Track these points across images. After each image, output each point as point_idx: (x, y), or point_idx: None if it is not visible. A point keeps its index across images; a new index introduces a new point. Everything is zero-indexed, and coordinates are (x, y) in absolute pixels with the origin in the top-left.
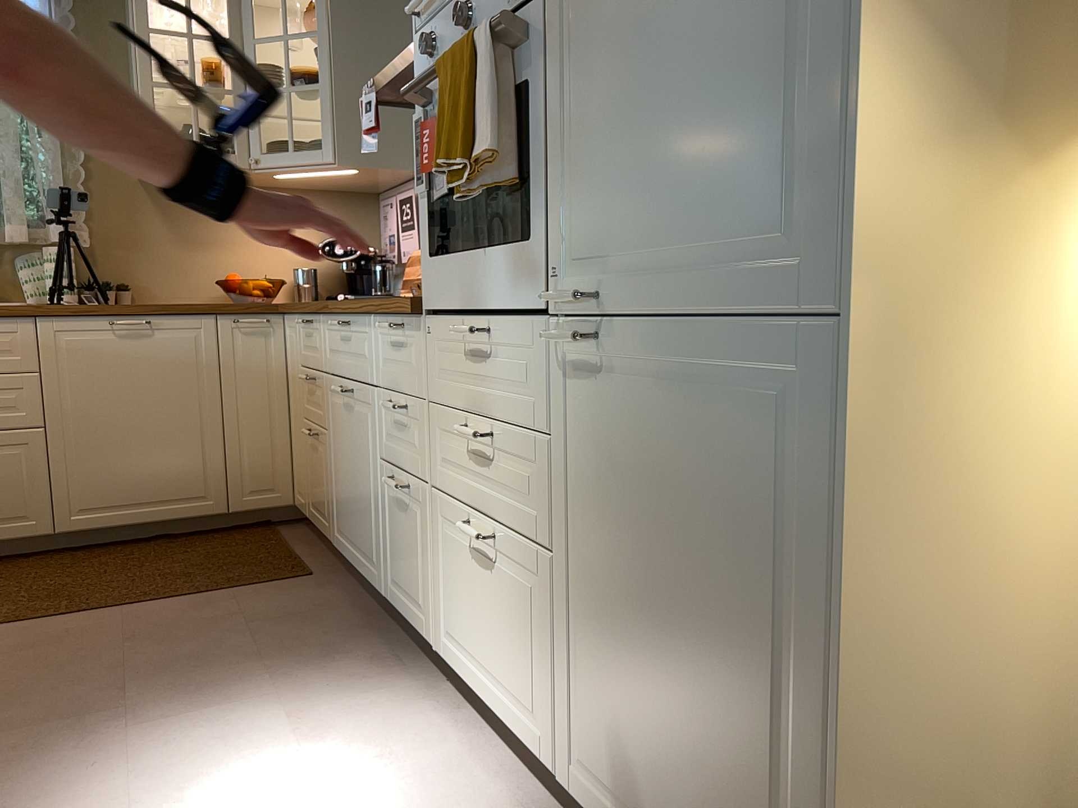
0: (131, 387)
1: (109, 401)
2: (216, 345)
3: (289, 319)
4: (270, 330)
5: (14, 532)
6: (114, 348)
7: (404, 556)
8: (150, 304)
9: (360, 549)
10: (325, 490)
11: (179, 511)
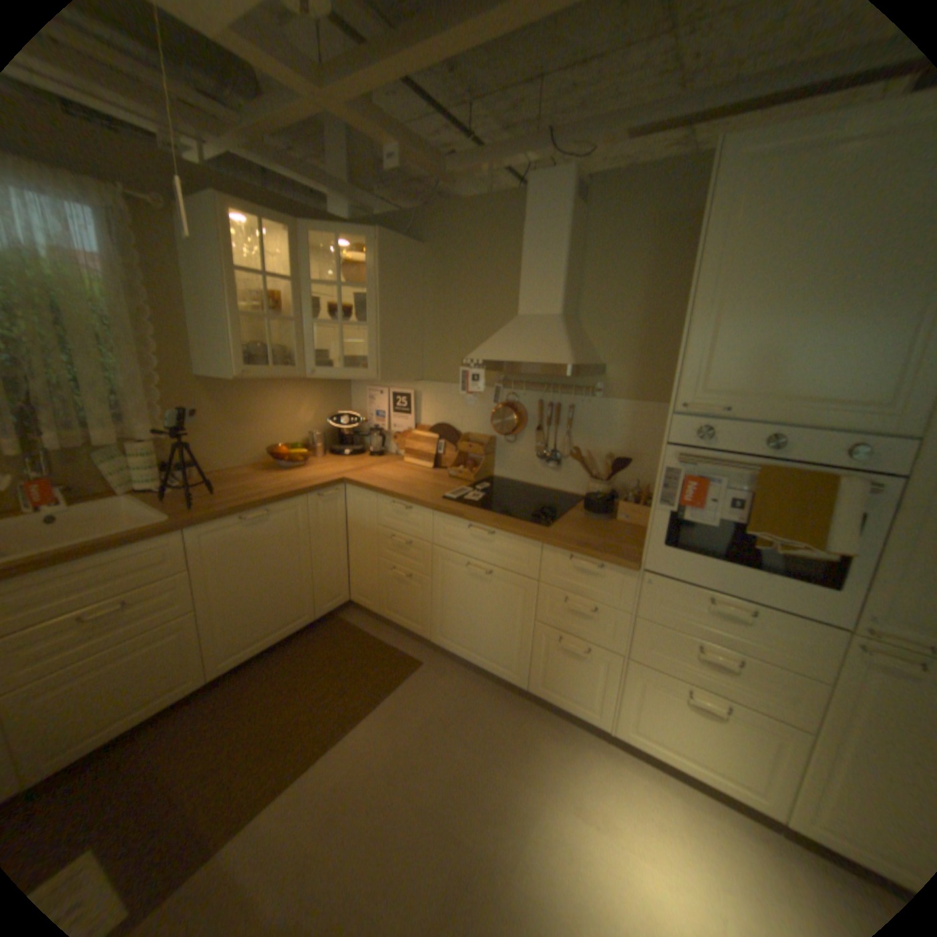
0: (254, 561)
1: (240, 576)
2: (307, 514)
3: (358, 491)
4: (337, 496)
5: (175, 697)
6: (241, 536)
7: (567, 679)
8: (207, 472)
9: (485, 656)
10: (418, 609)
11: (287, 632)
